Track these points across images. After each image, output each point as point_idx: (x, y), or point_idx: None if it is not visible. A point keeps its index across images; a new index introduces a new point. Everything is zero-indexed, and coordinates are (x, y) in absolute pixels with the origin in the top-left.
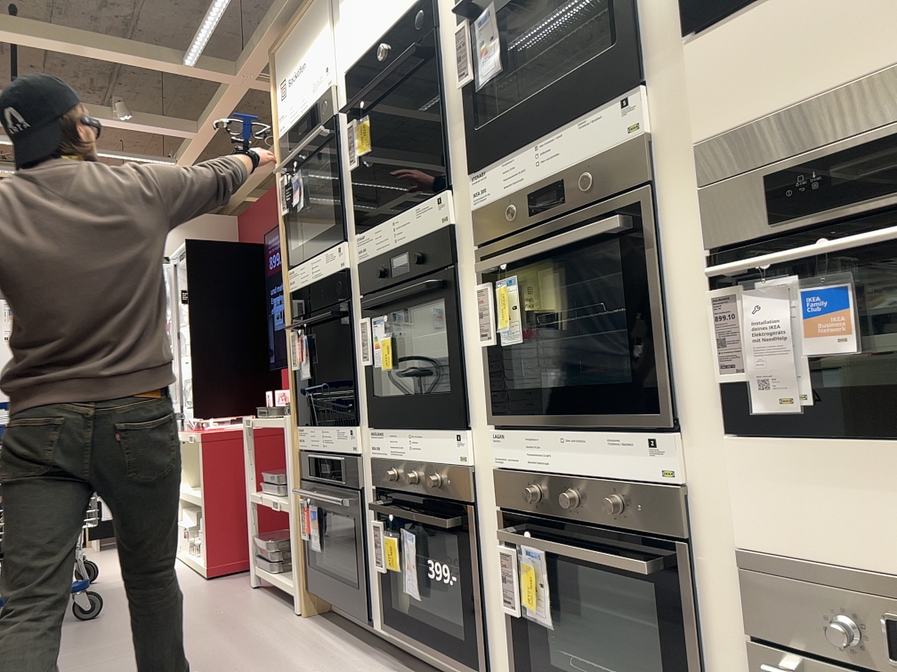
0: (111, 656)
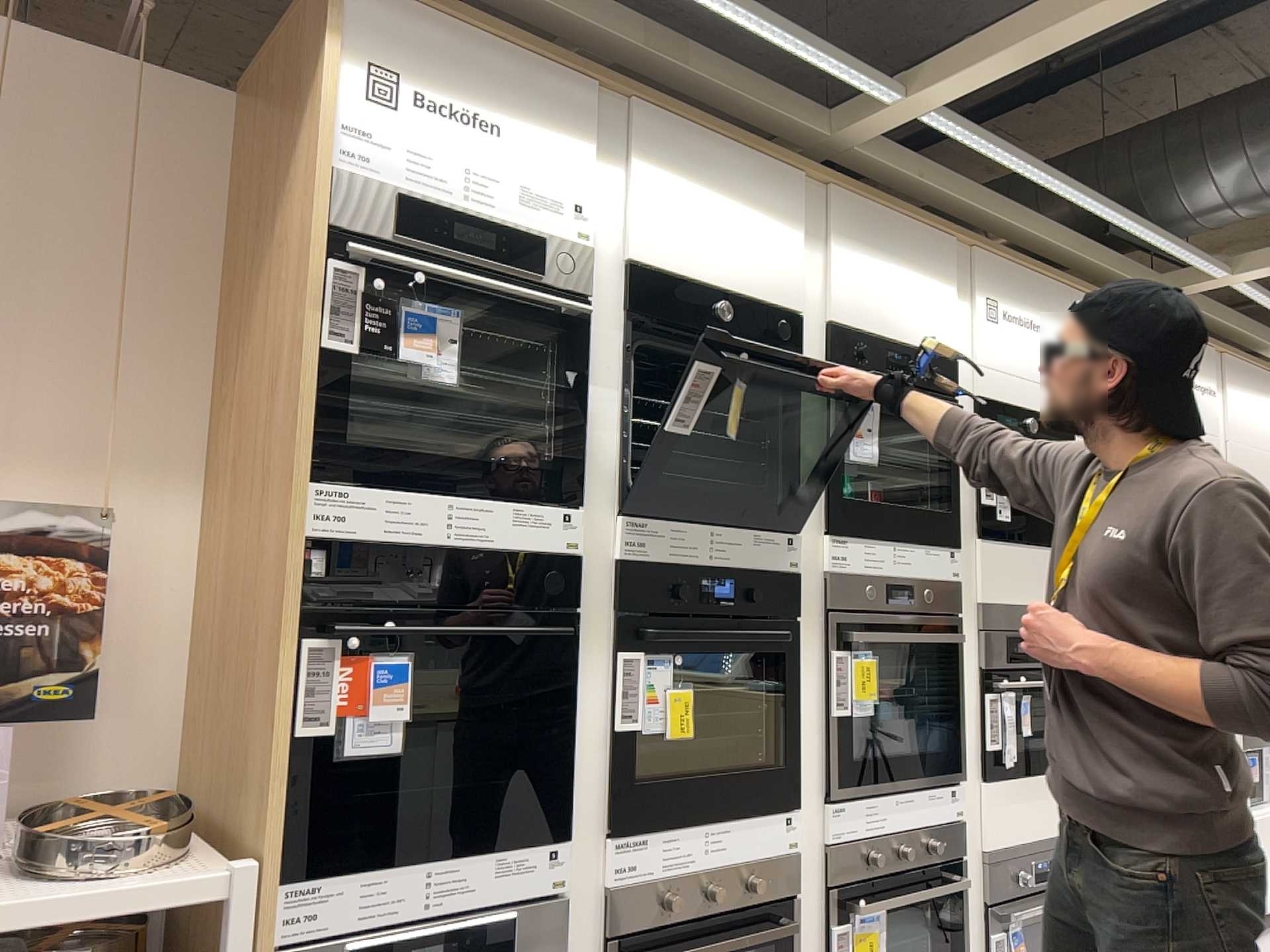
0: None
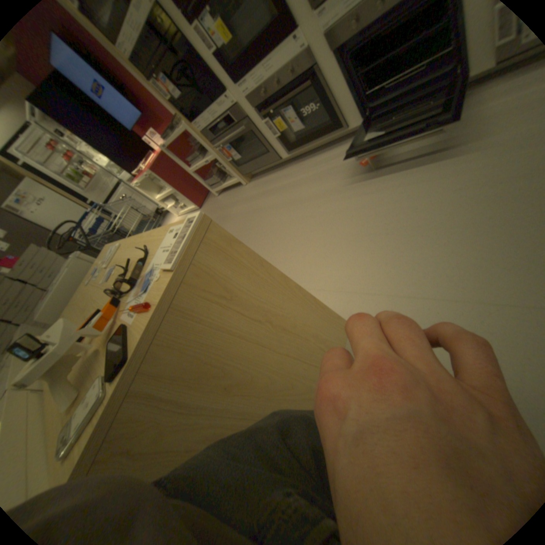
0: None
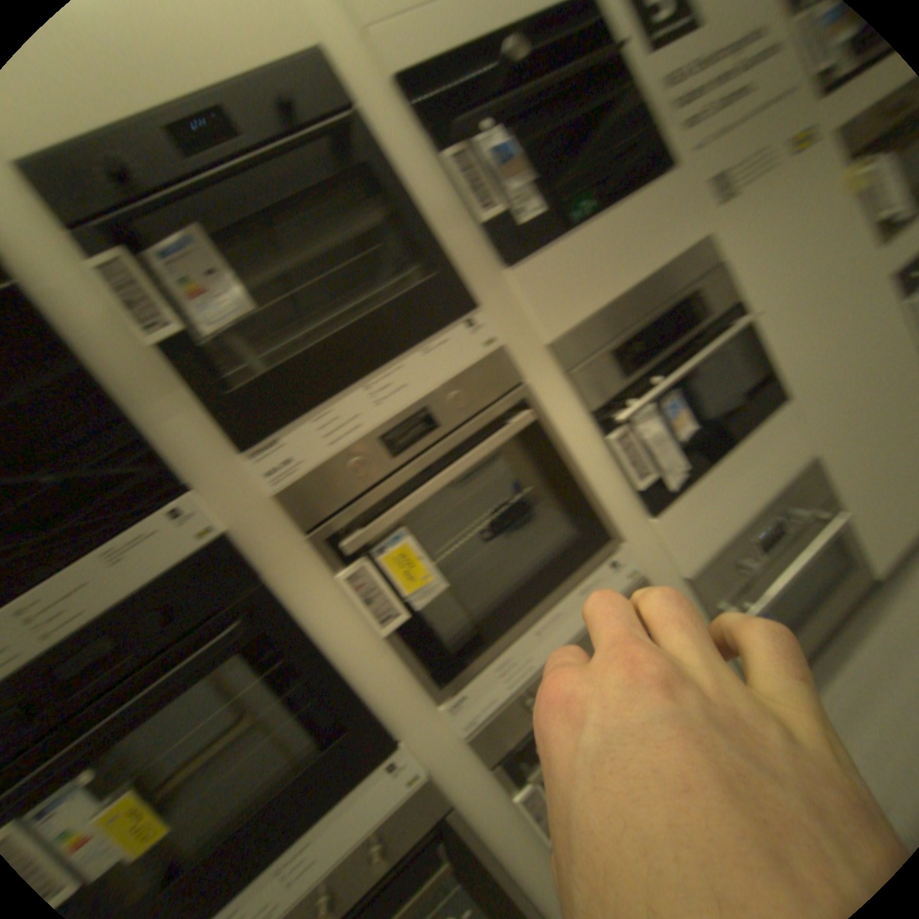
0: None
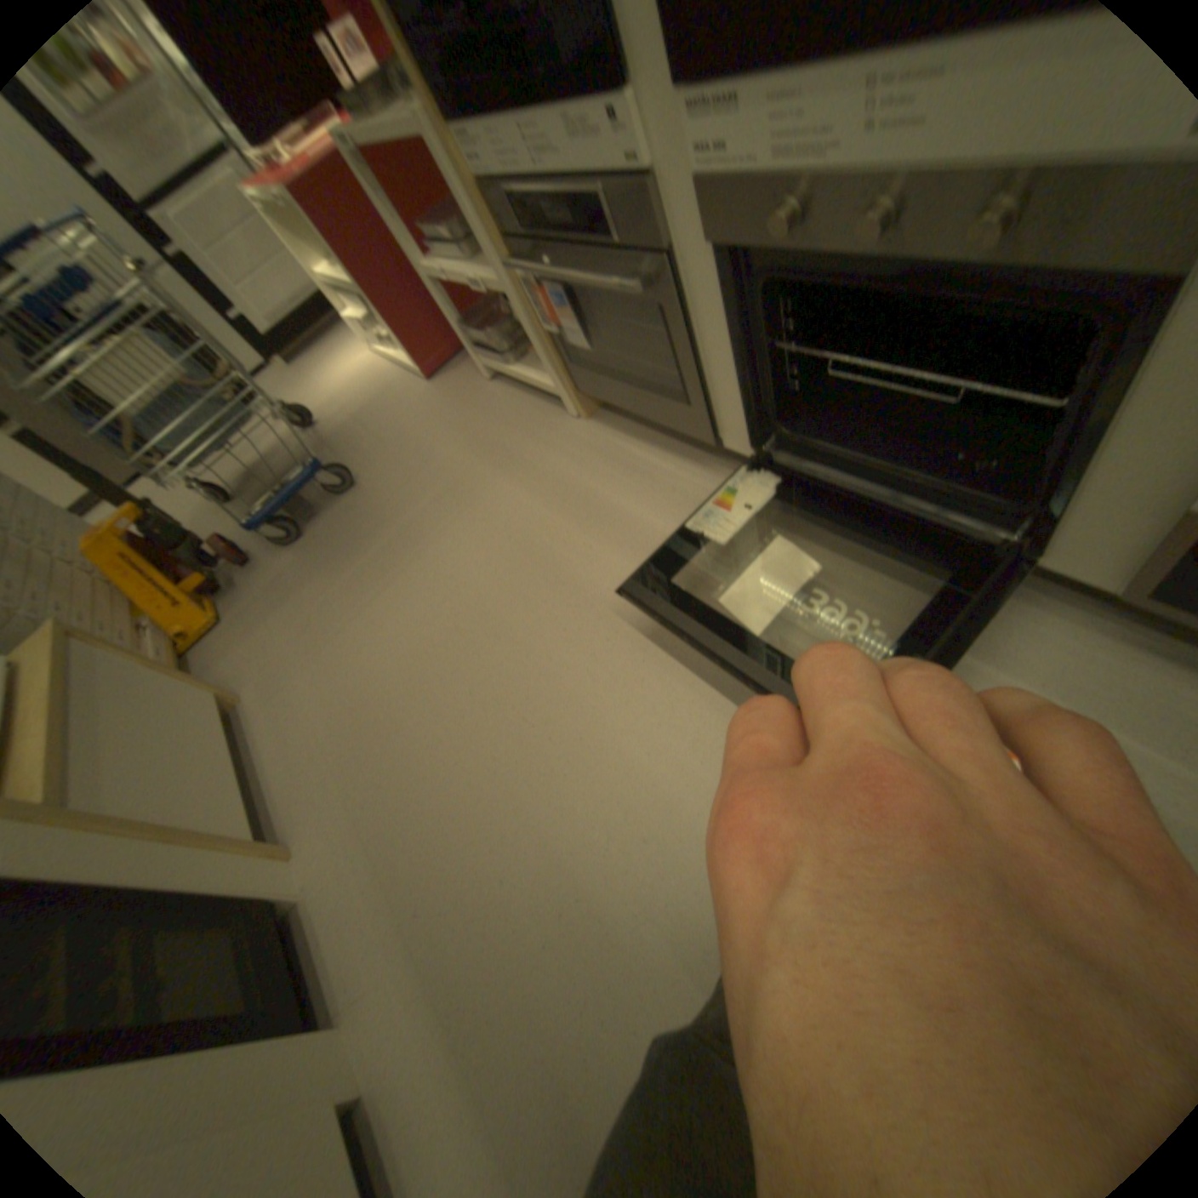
0: (406, 548)
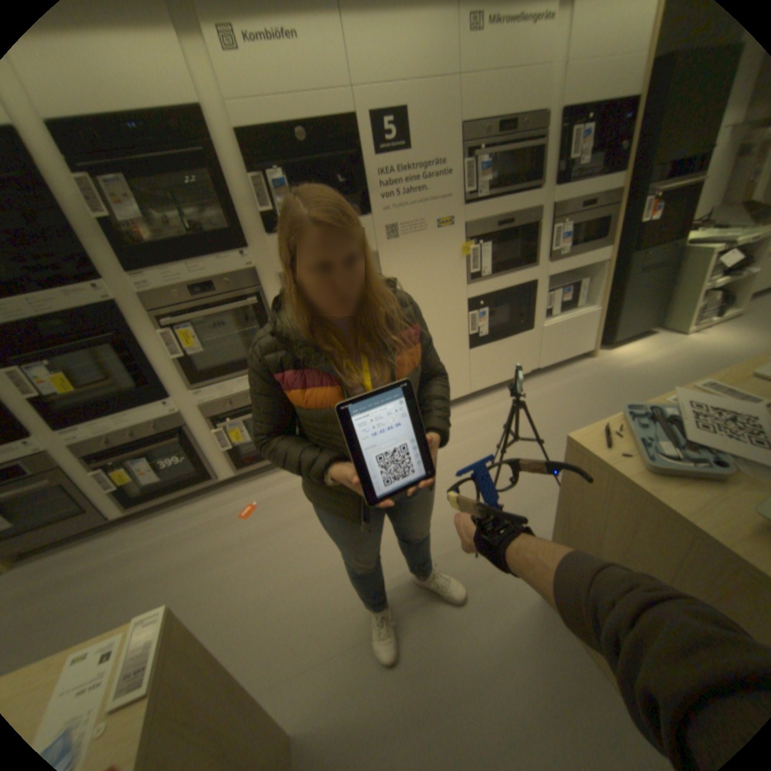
0: None
